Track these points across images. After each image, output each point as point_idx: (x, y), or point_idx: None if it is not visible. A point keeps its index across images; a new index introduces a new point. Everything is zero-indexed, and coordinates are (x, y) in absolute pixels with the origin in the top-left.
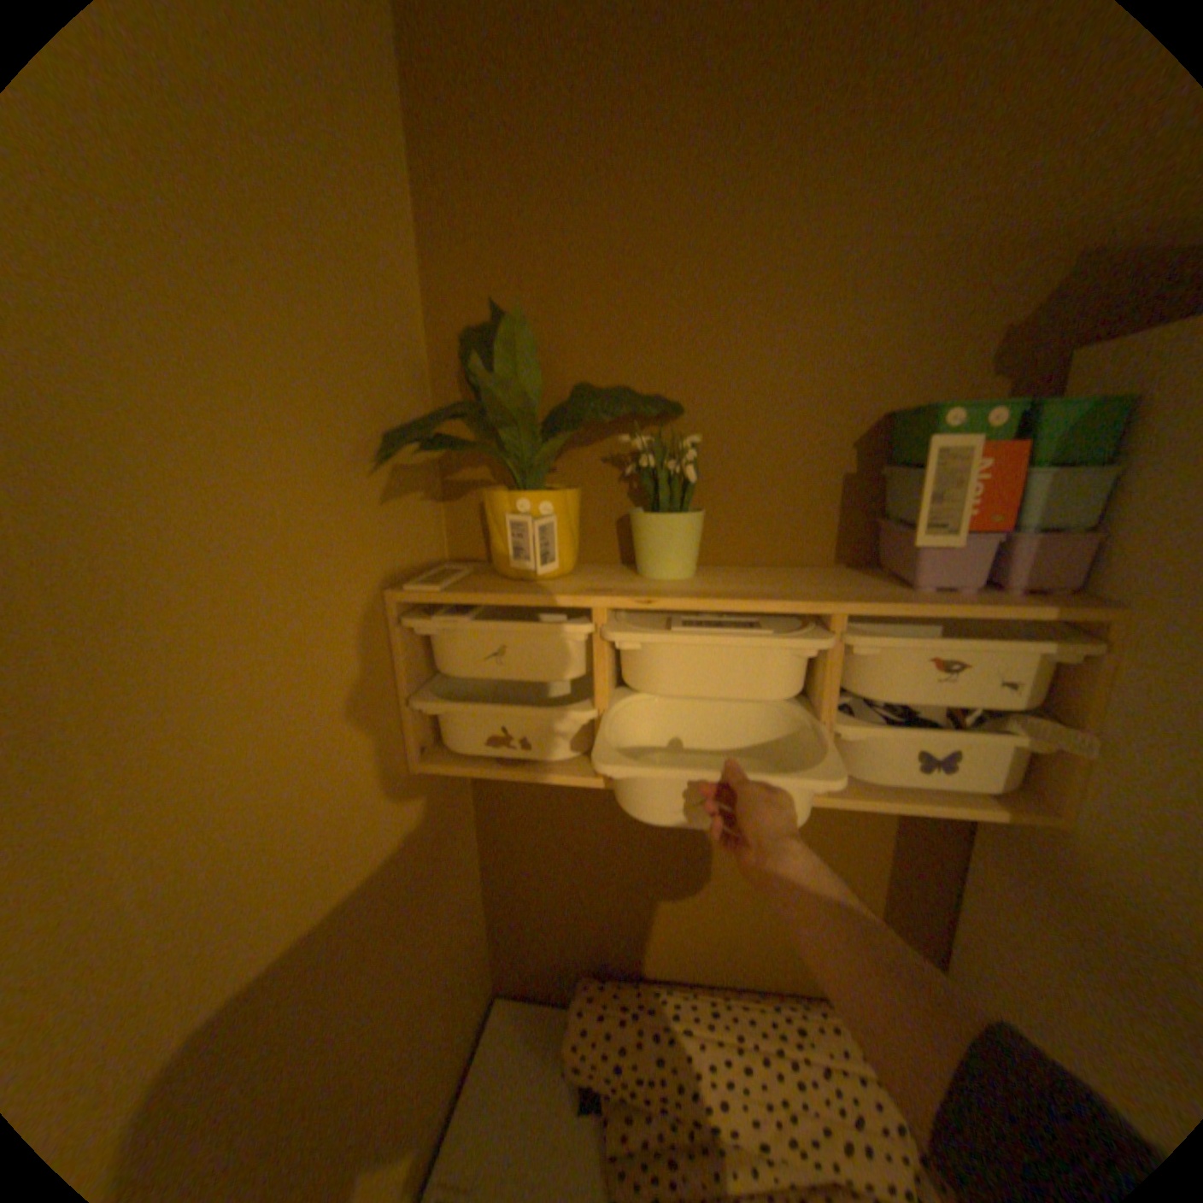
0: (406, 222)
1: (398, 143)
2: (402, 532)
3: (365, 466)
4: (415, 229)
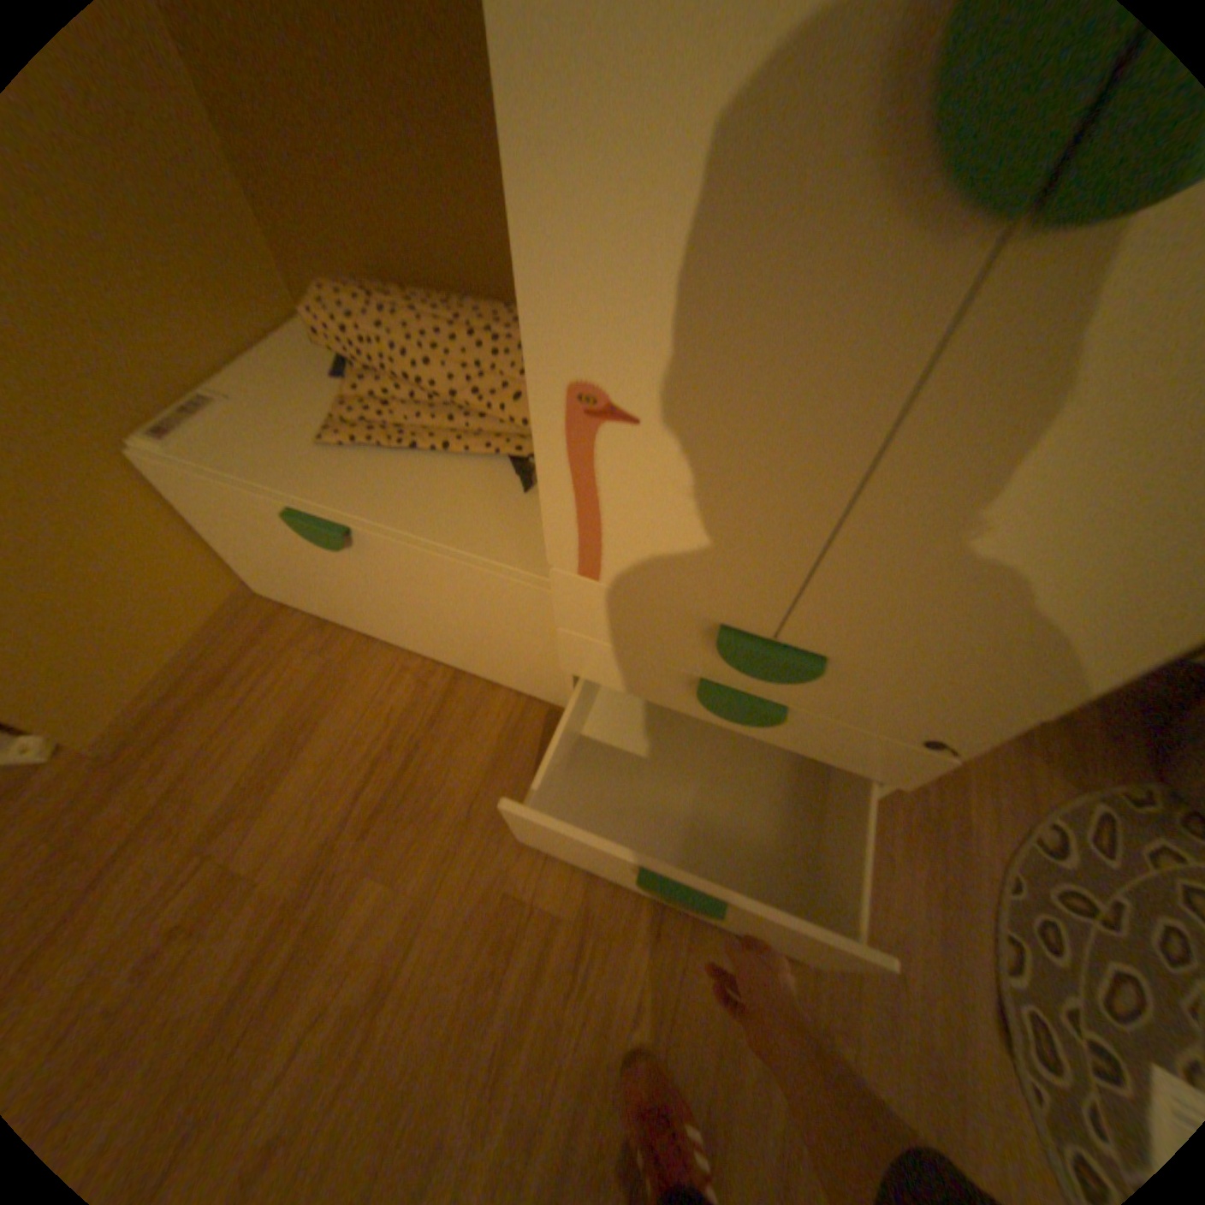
0: None
1: None
2: None
3: None
4: None
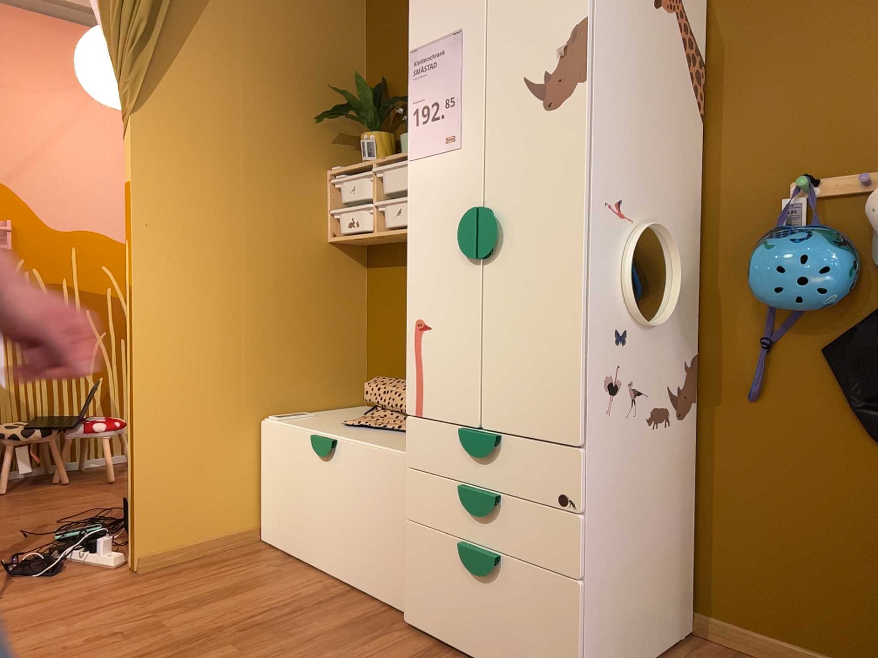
0: (361, 59)
1: (362, 36)
2: (340, 157)
3: (326, 130)
4: (366, 60)
